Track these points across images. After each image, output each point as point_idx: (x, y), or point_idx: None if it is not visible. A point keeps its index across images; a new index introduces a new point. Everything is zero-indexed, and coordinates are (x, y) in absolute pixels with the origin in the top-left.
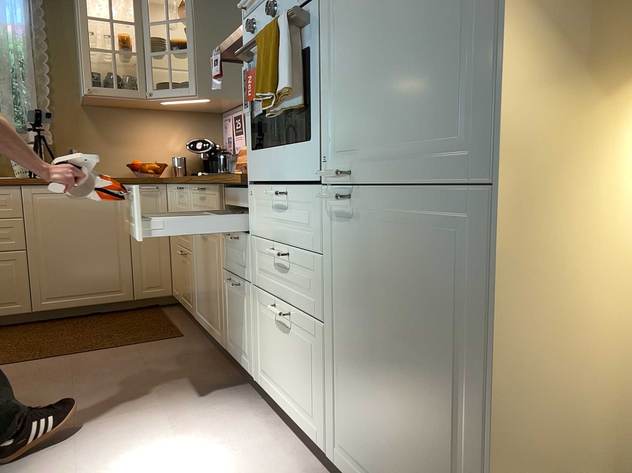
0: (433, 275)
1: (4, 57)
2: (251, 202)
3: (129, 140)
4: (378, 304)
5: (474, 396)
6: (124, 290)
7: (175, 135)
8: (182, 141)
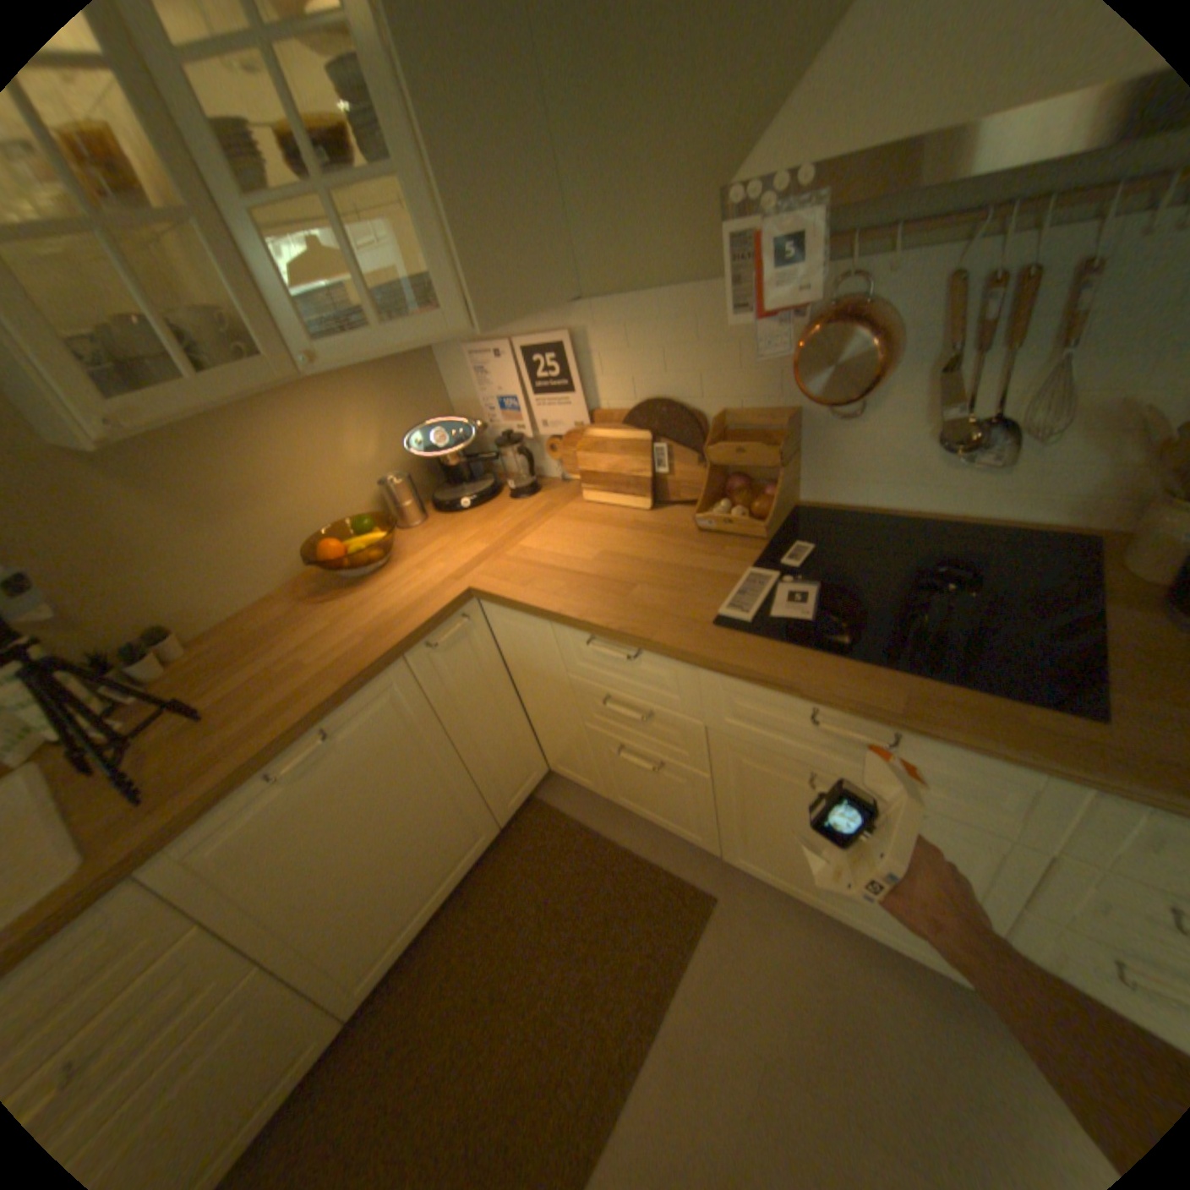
0: None
1: None
2: None
3: (253, 488)
4: None
5: None
6: (482, 833)
7: (352, 424)
8: (372, 433)
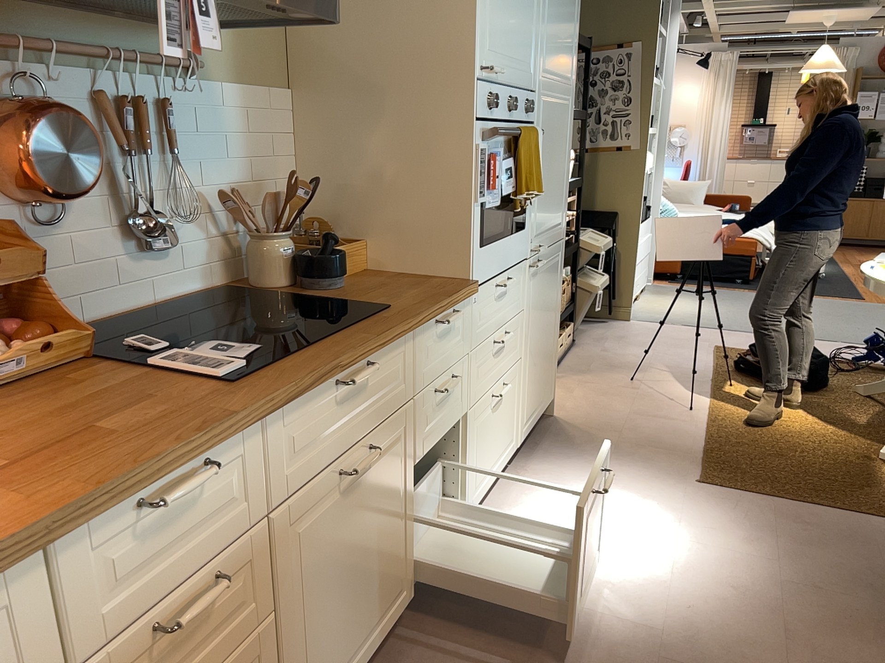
0: (554, 280)
1: None
2: (472, 312)
3: None
4: (541, 311)
5: (556, 317)
6: None
7: None
8: None
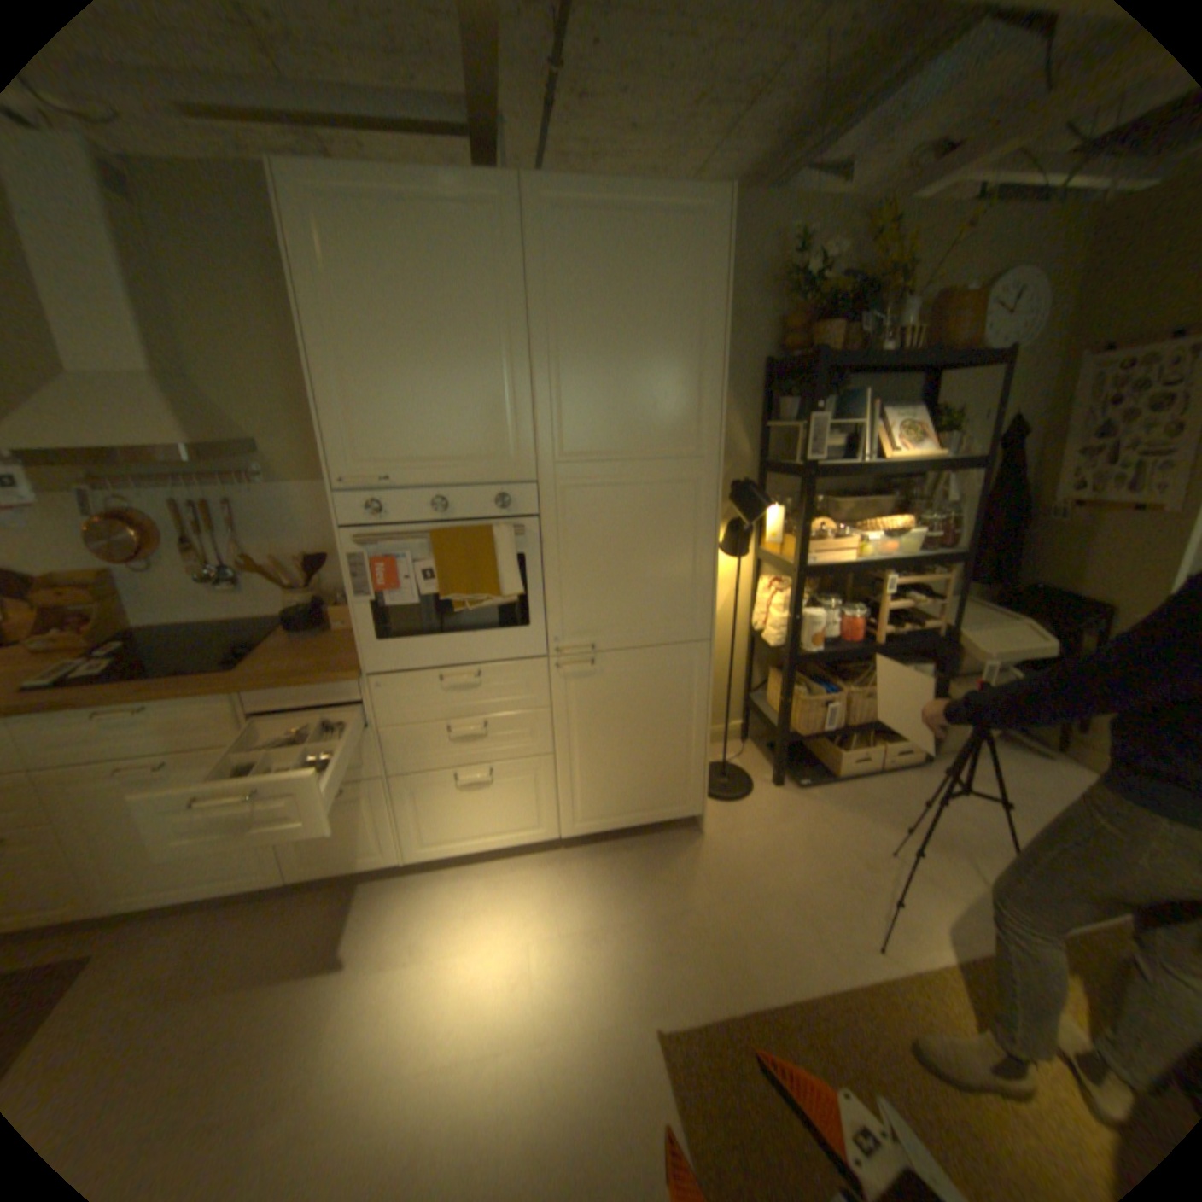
0: (665, 686)
1: None
2: (371, 695)
3: None
4: (617, 716)
5: (690, 728)
6: None
7: None
8: None
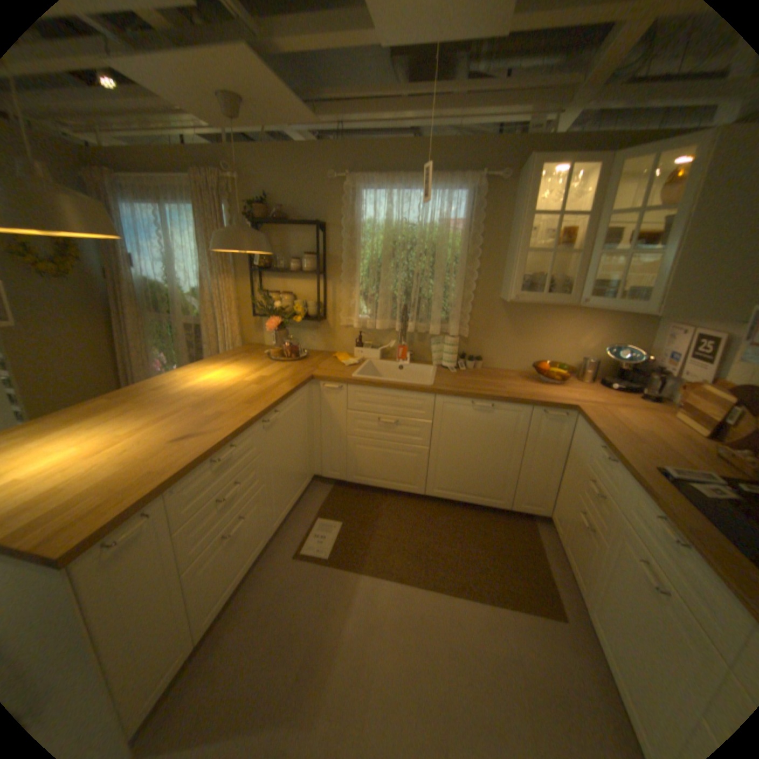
0: None
1: (442, 255)
2: None
3: (539, 335)
4: None
5: None
6: (504, 500)
7: (593, 332)
8: (599, 340)
